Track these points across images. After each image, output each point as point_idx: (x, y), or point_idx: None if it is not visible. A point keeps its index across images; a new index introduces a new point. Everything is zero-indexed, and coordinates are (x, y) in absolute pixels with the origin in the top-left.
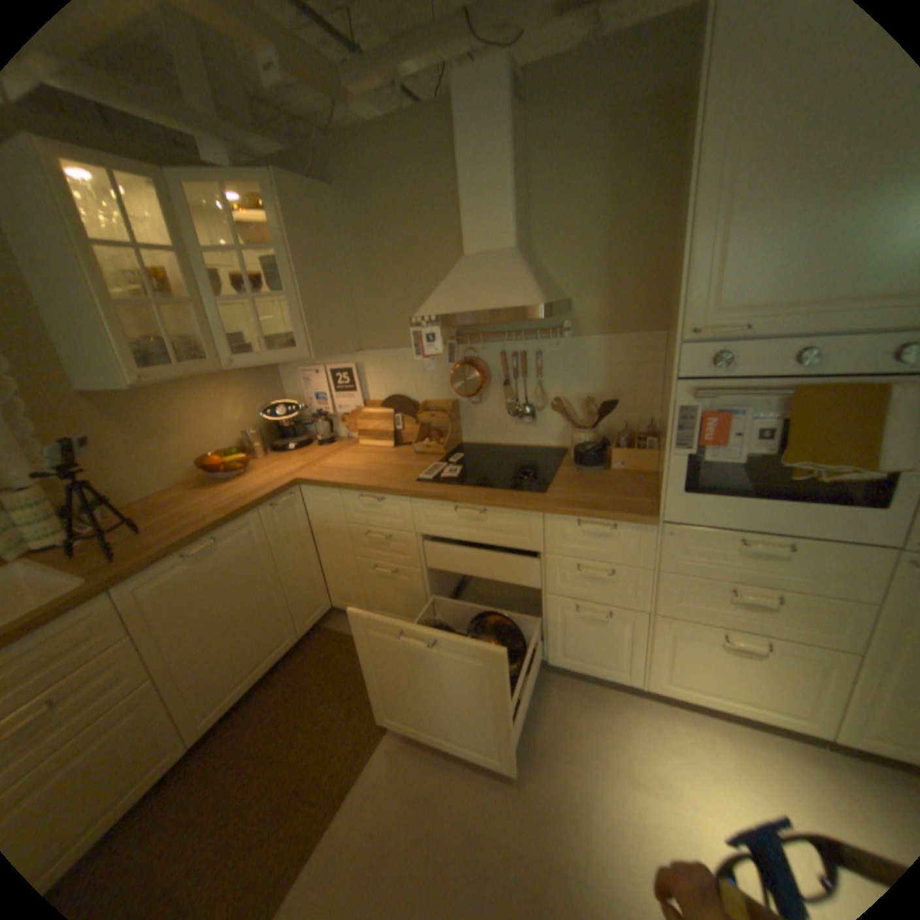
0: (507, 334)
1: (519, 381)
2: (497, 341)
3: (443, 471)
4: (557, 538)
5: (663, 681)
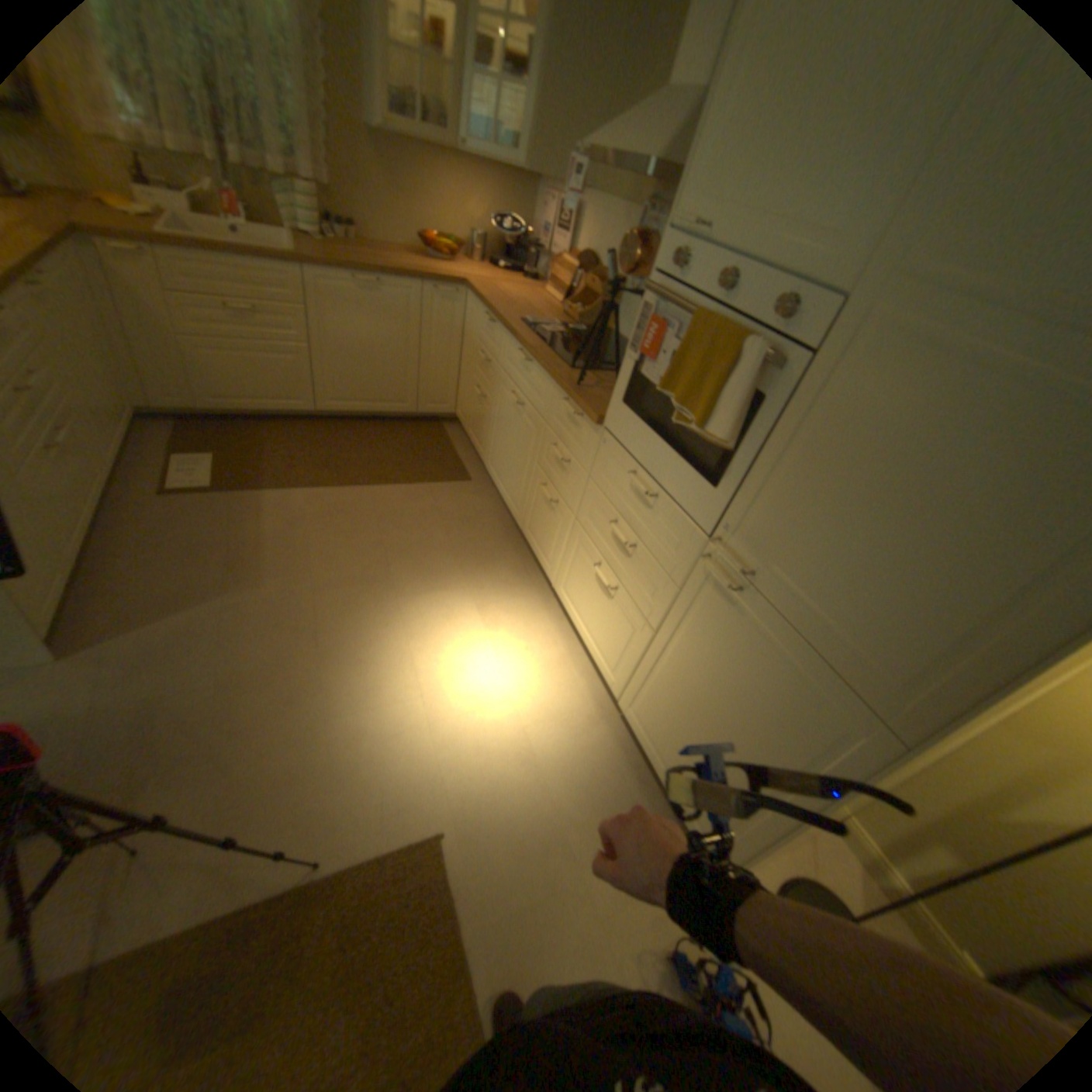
0: None
1: None
2: None
3: (548, 329)
4: (553, 415)
5: (559, 586)
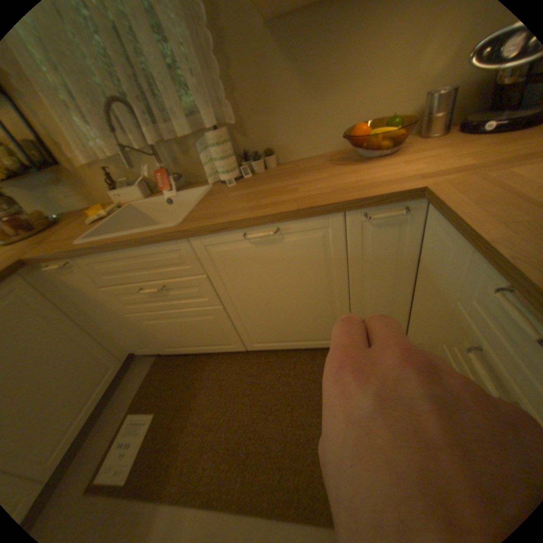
0: None
1: None
2: None
3: None
4: None
5: None
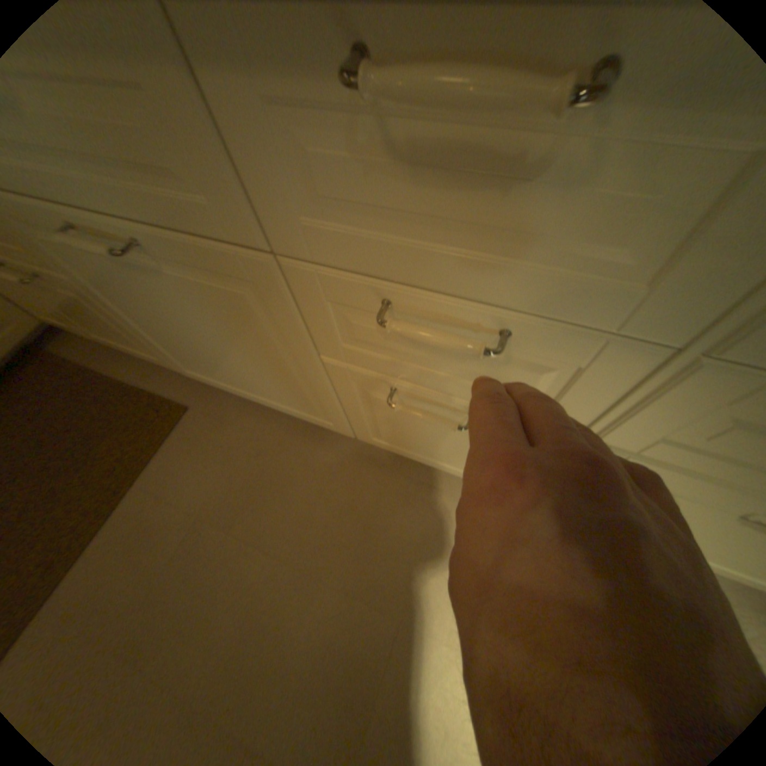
0: None
1: None
2: None
3: None
4: (289, 198)
5: None
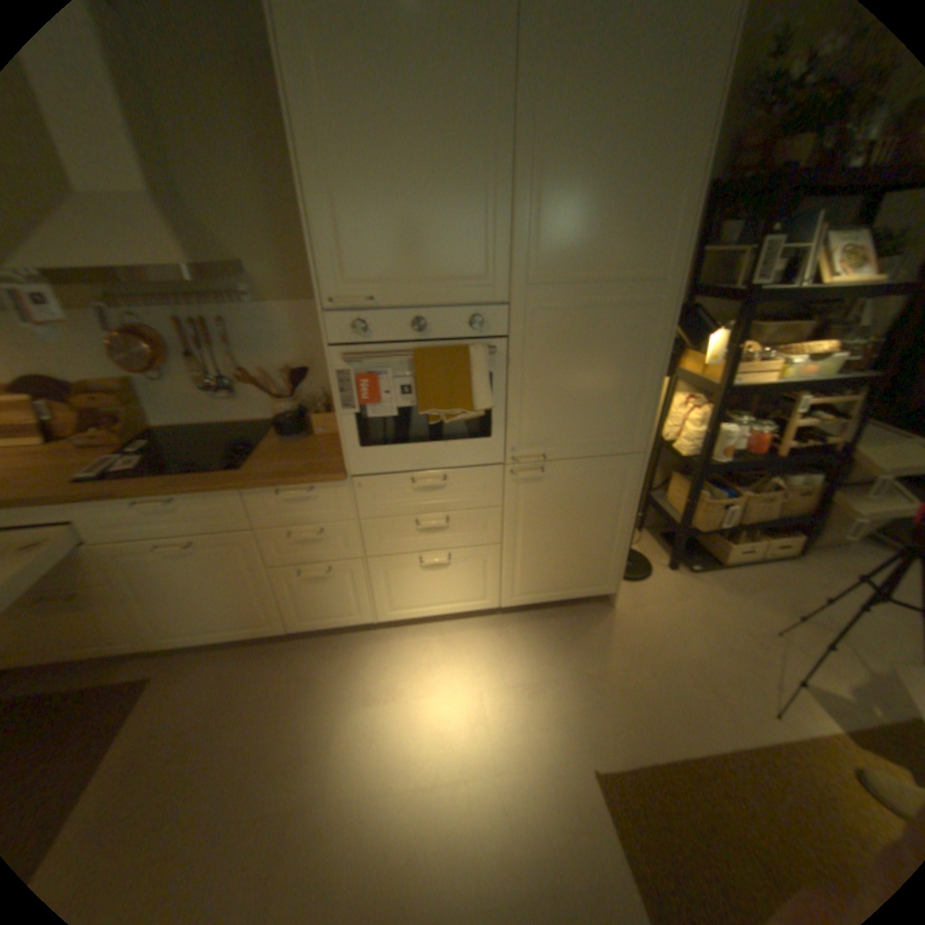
0: (169, 297)
1: (201, 352)
2: (160, 305)
3: (109, 466)
4: (257, 513)
5: (383, 611)
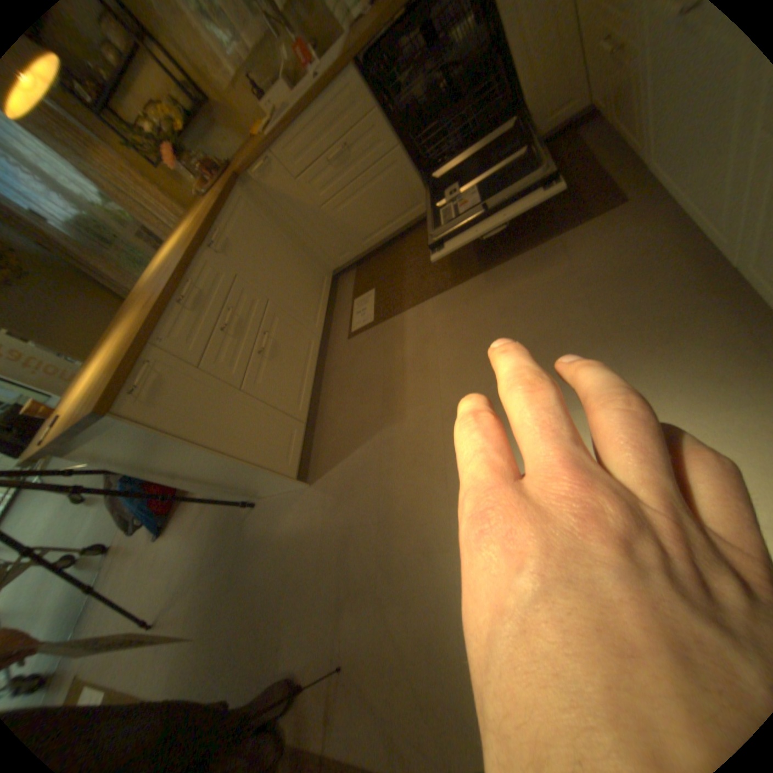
0: None
1: None
2: None
3: None
4: None
5: None
